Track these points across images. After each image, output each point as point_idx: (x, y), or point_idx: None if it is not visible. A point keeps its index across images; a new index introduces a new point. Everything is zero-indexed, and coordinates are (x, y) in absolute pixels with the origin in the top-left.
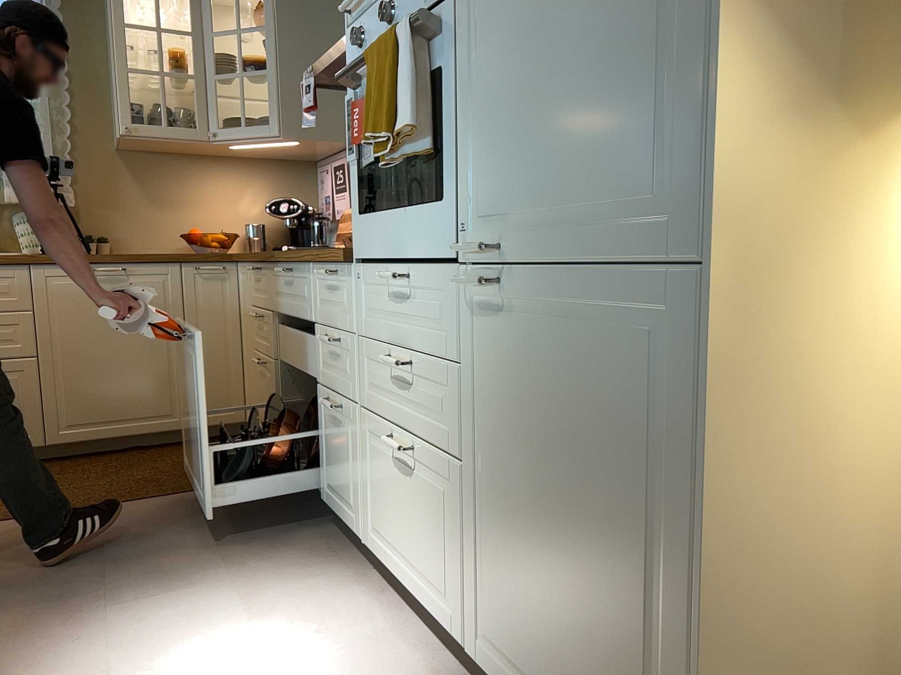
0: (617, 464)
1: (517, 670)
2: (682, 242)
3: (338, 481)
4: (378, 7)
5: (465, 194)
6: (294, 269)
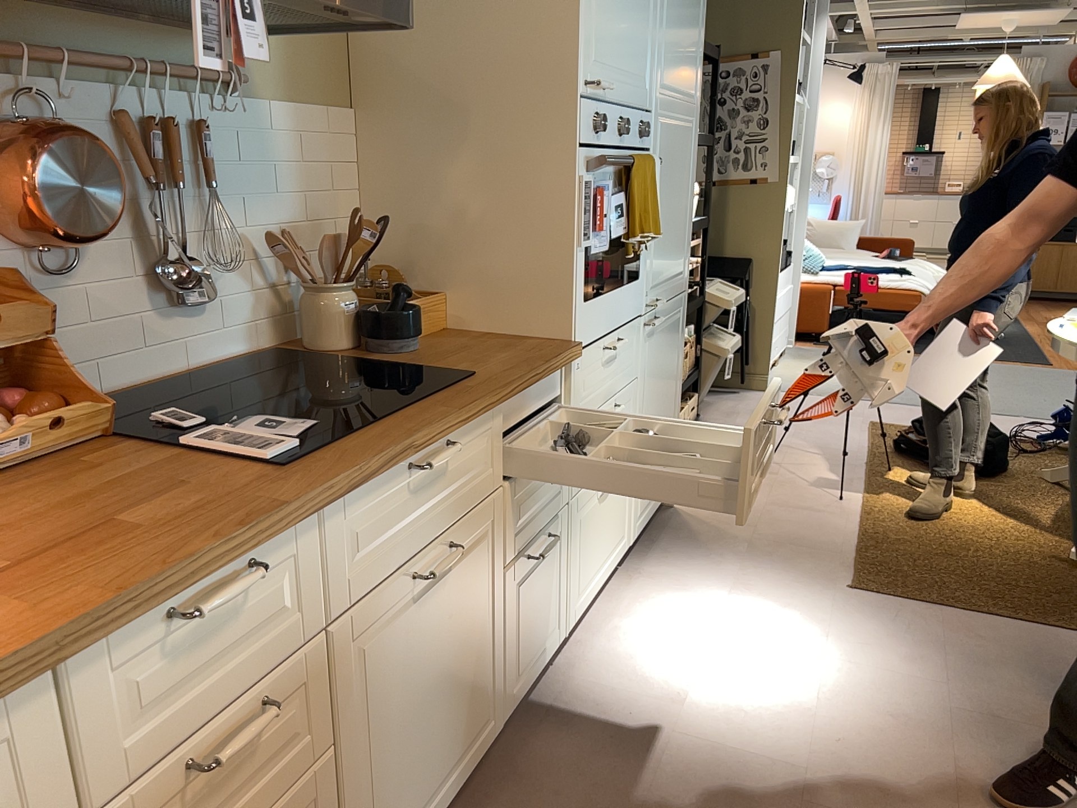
0: (672, 368)
1: (646, 505)
2: (684, 283)
3: (534, 637)
4: (607, 107)
5: (645, 273)
6: (455, 437)
